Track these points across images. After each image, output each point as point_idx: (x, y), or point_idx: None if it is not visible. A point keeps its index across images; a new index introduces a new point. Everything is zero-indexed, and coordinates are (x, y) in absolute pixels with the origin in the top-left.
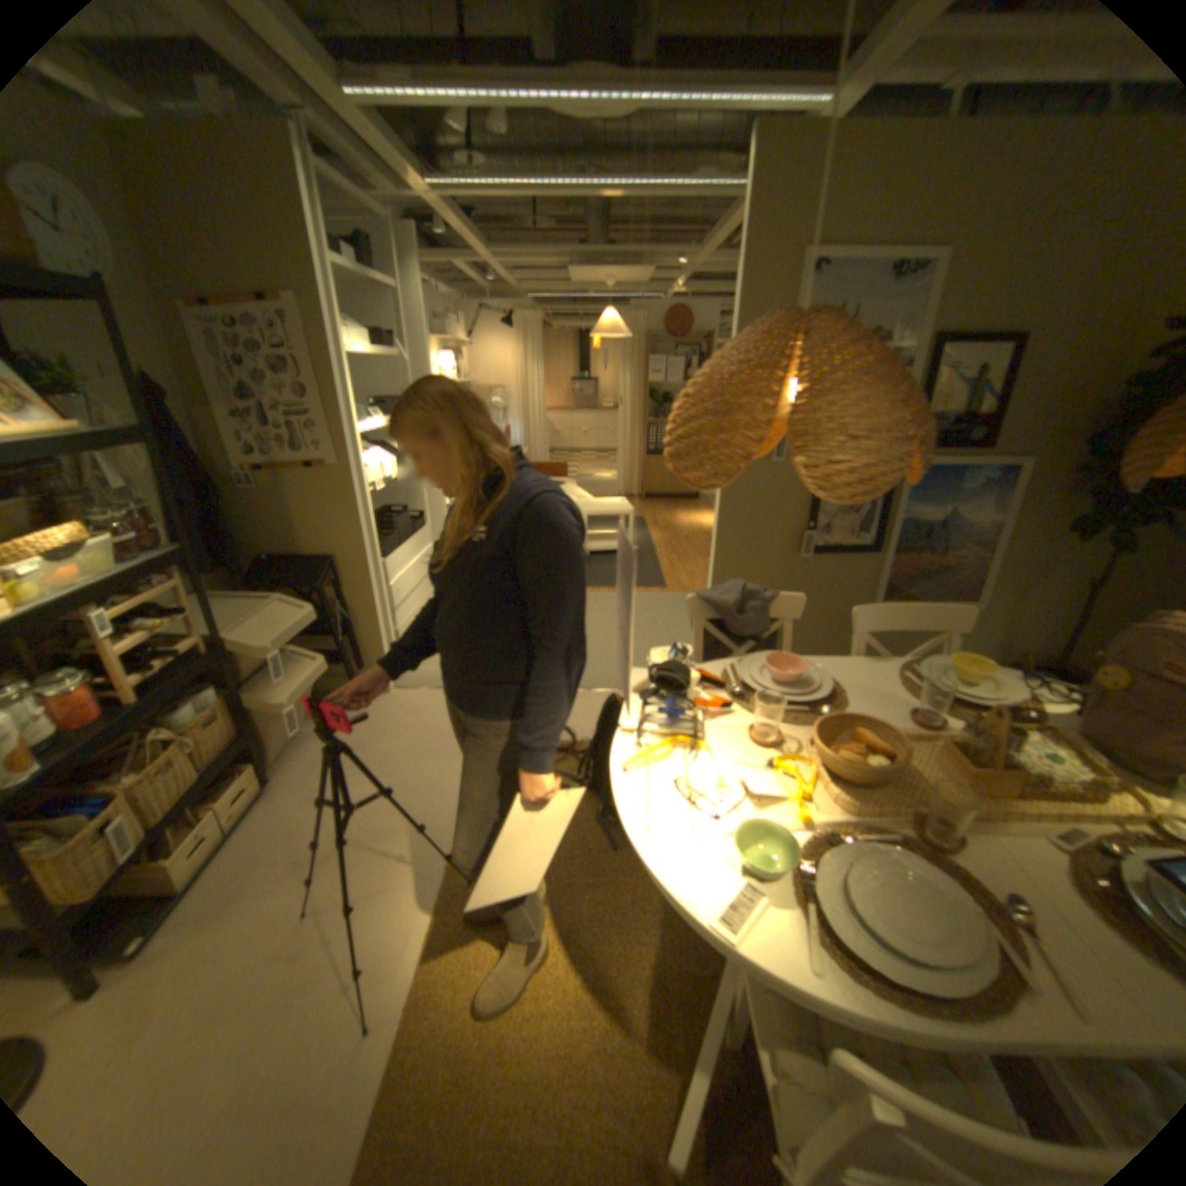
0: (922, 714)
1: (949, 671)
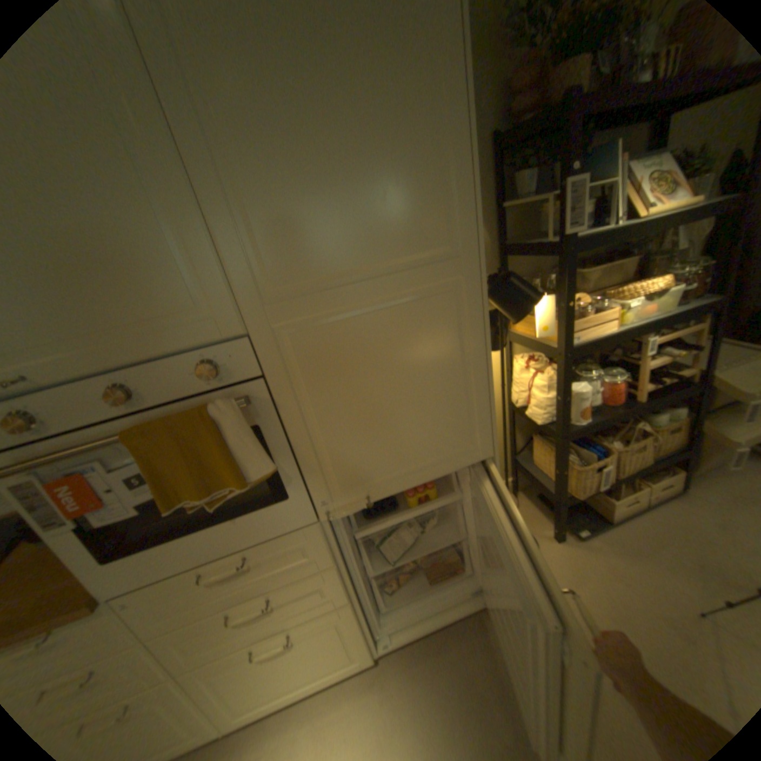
0: None
1: None
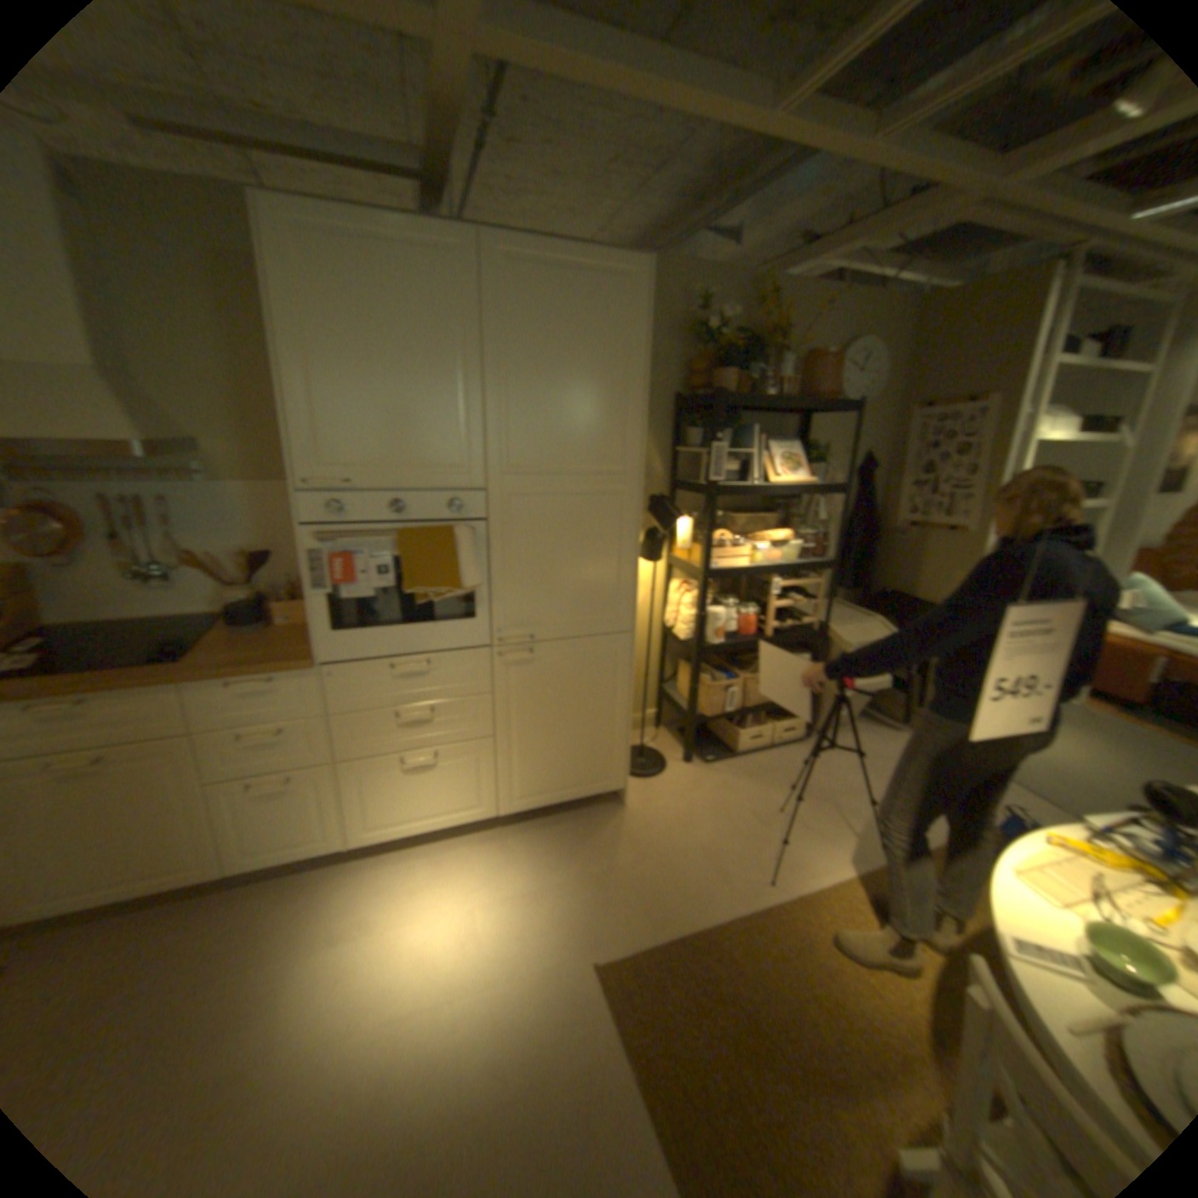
0: None
1: None
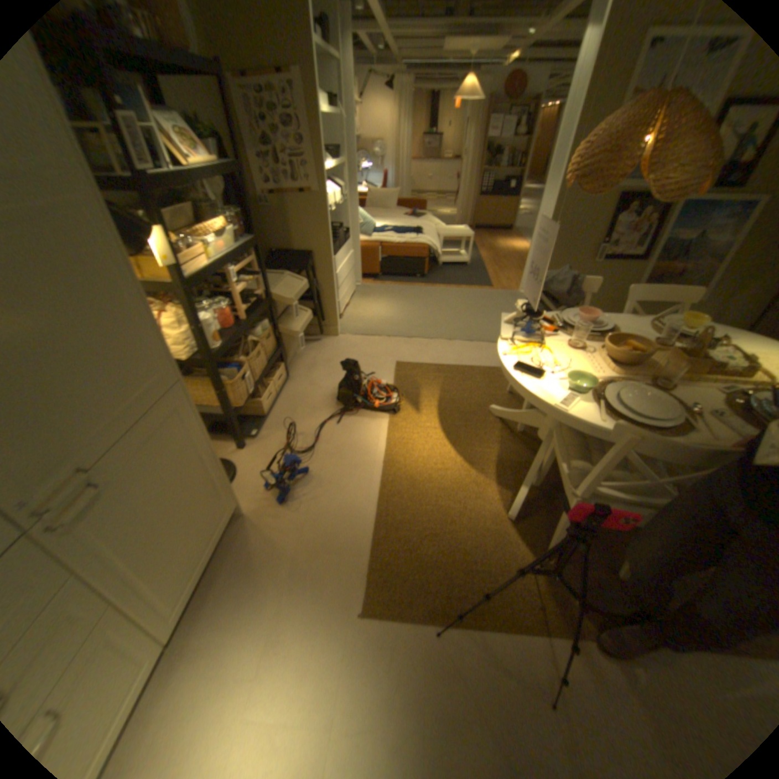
0: (662, 339)
1: (682, 320)
